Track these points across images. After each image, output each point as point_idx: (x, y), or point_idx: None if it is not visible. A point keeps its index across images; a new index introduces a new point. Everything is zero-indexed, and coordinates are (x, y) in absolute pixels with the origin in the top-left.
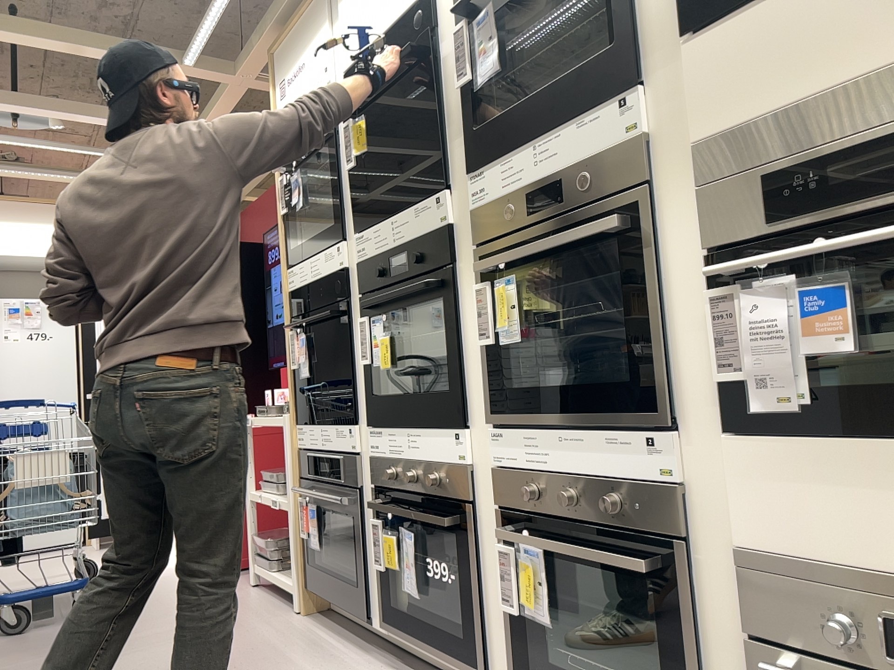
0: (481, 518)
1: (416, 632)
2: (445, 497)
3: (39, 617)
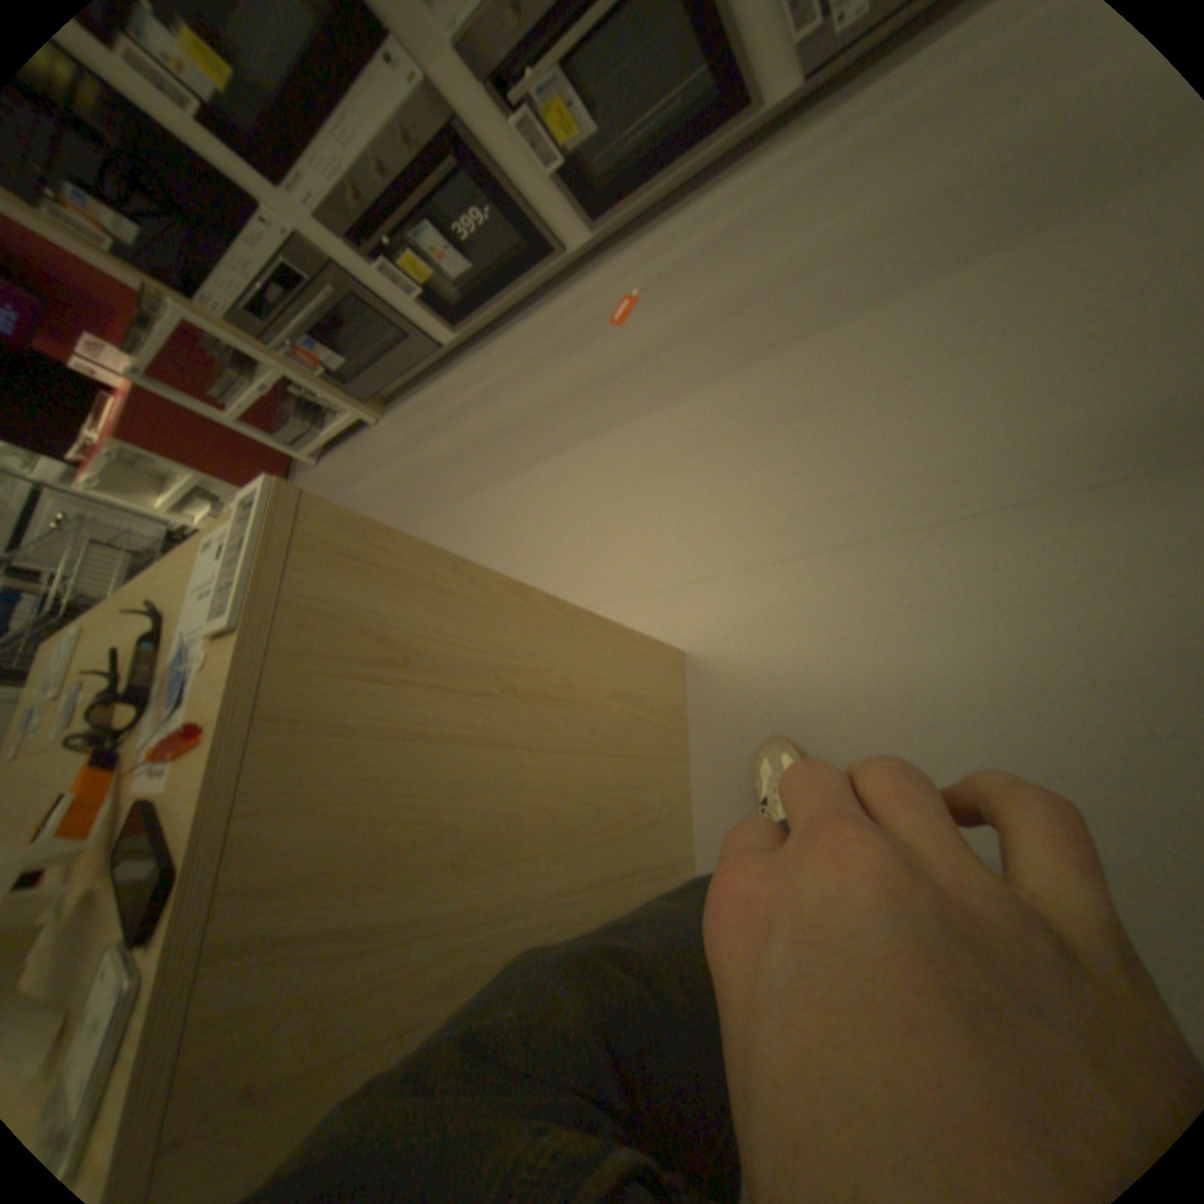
0: (471, 121)
1: (486, 297)
2: (426, 144)
3: None
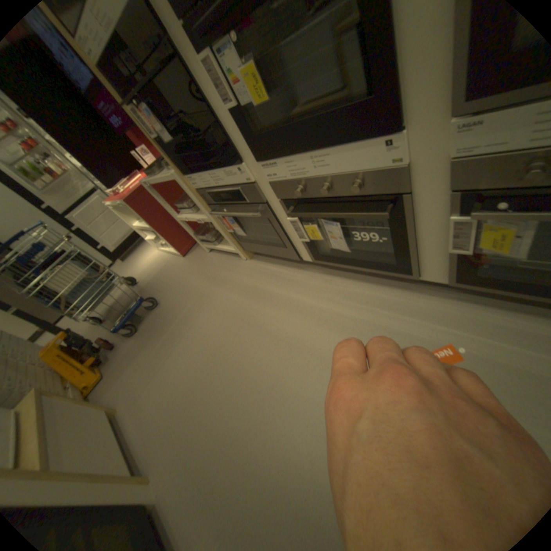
0: (419, 199)
1: (345, 262)
2: (373, 194)
3: (134, 317)
